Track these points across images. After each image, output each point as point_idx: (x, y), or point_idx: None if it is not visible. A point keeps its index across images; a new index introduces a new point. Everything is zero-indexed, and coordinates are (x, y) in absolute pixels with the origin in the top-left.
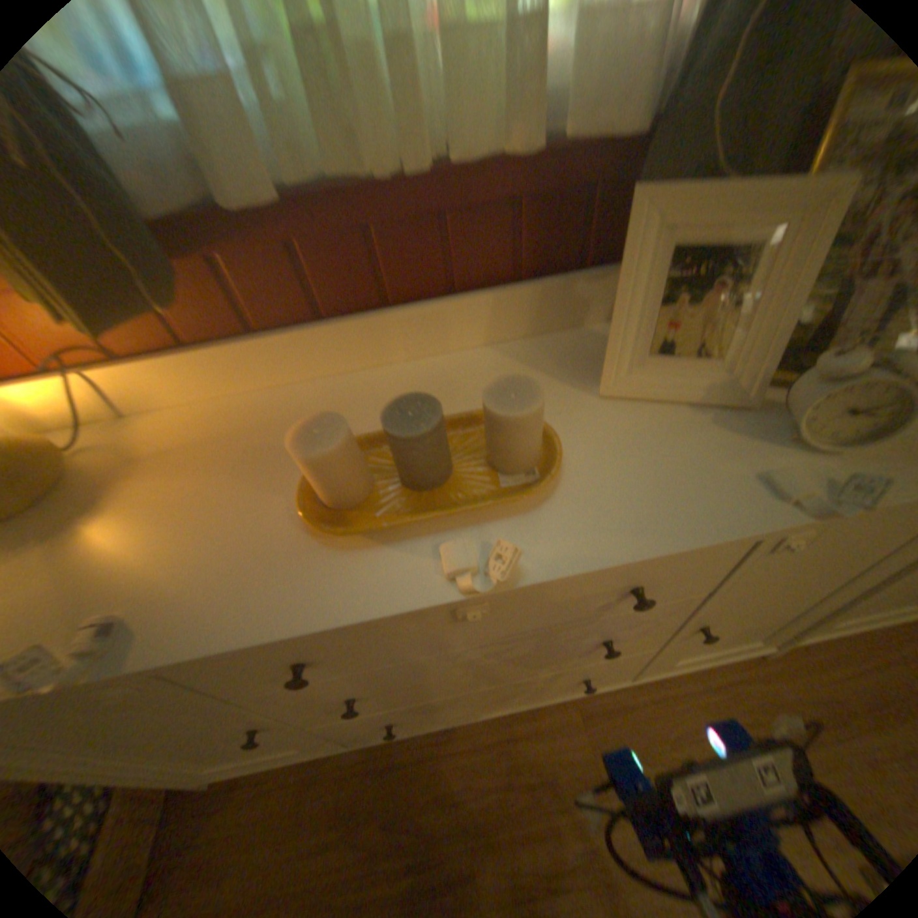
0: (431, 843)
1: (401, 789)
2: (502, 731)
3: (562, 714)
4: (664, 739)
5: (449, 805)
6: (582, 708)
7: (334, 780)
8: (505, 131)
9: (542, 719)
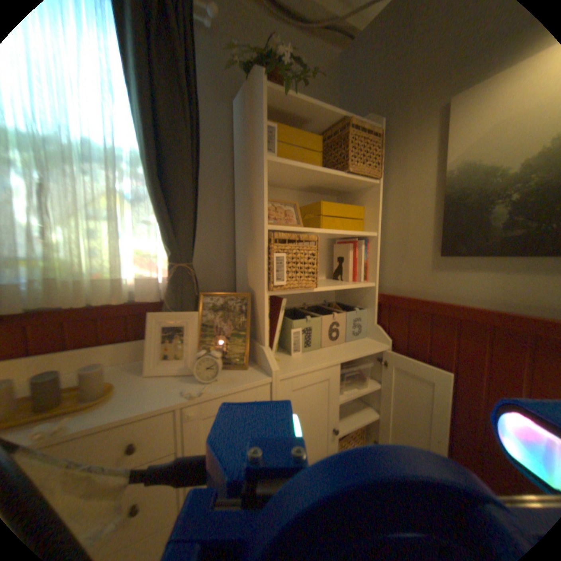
0: None
1: None
2: None
3: None
4: None
5: None
6: None
7: None
8: (110, 300)
9: None
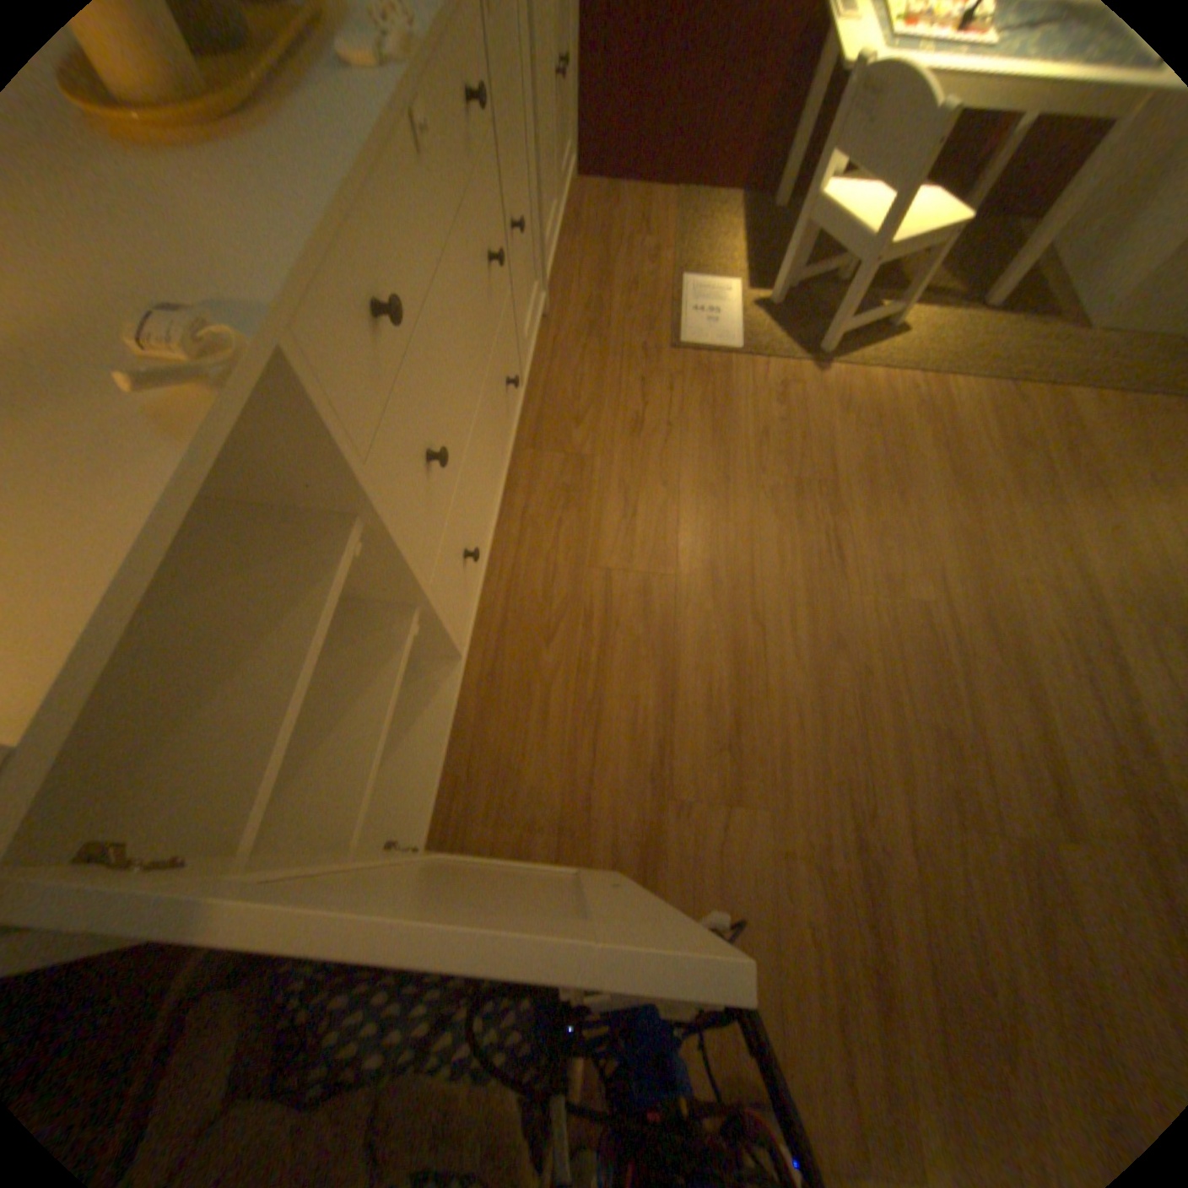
0: (572, 600)
1: (521, 619)
2: (512, 515)
3: (519, 463)
4: (568, 404)
5: (550, 577)
6: (522, 447)
7: (486, 689)
8: None
9: (517, 480)
